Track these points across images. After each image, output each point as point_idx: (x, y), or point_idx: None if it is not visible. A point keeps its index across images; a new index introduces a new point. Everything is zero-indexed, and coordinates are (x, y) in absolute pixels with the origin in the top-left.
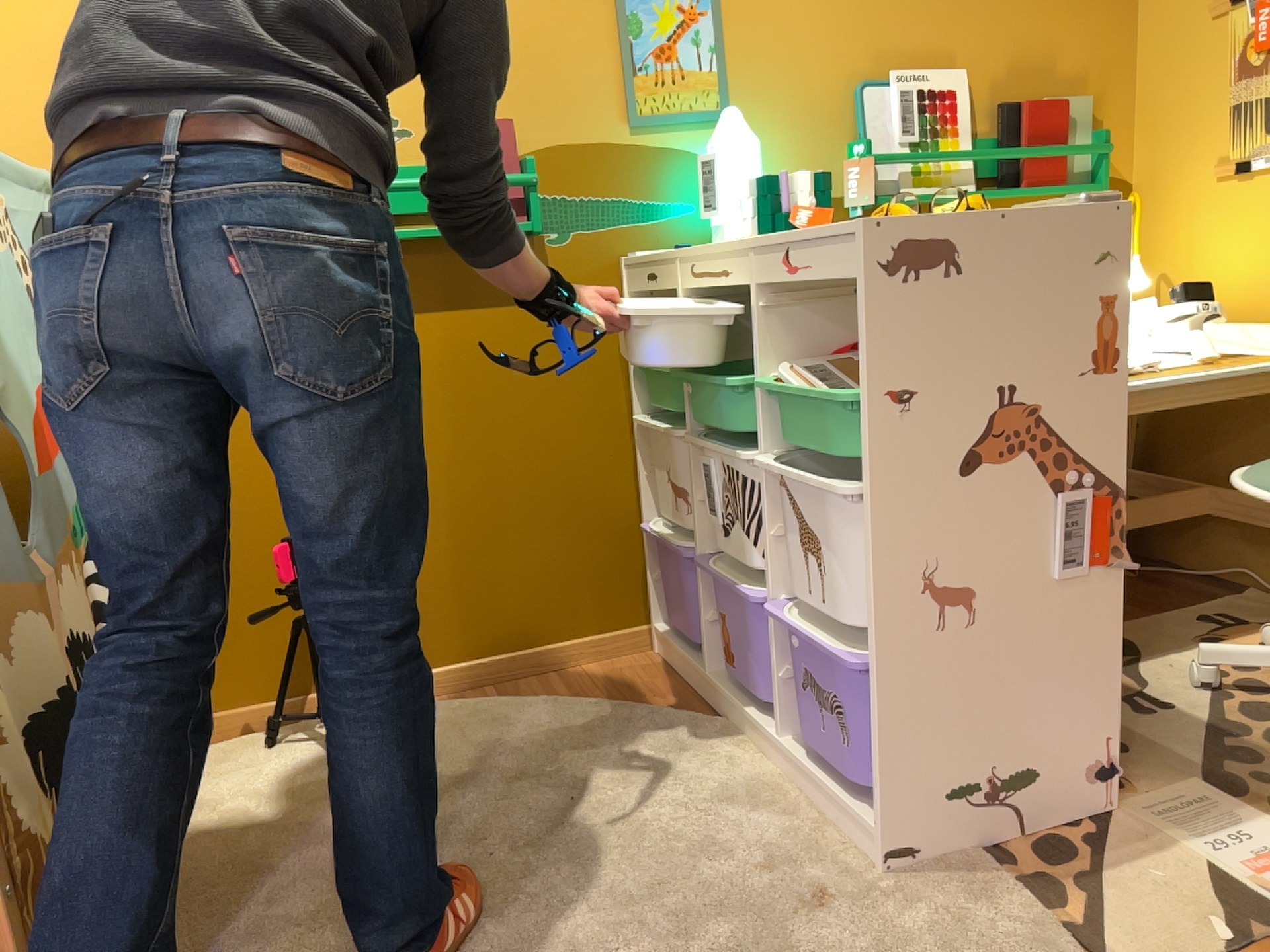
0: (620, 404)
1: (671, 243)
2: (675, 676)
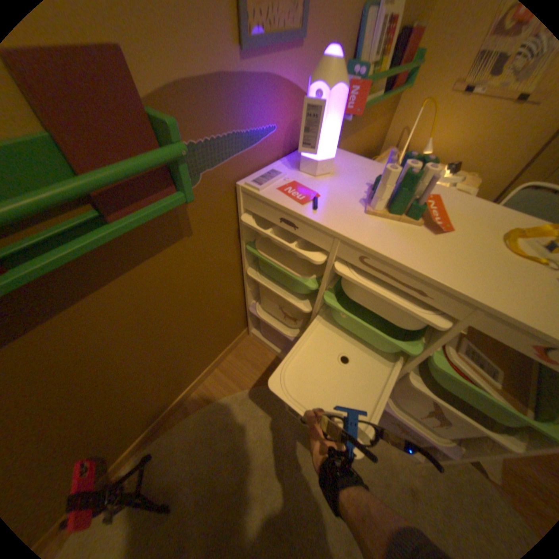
0: (236, 265)
1: (263, 159)
2: (271, 354)
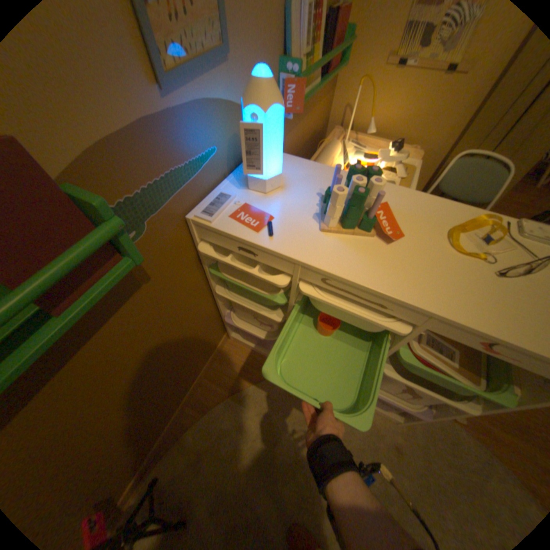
0: (203, 286)
1: (209, 183)
2: (254, 352)
